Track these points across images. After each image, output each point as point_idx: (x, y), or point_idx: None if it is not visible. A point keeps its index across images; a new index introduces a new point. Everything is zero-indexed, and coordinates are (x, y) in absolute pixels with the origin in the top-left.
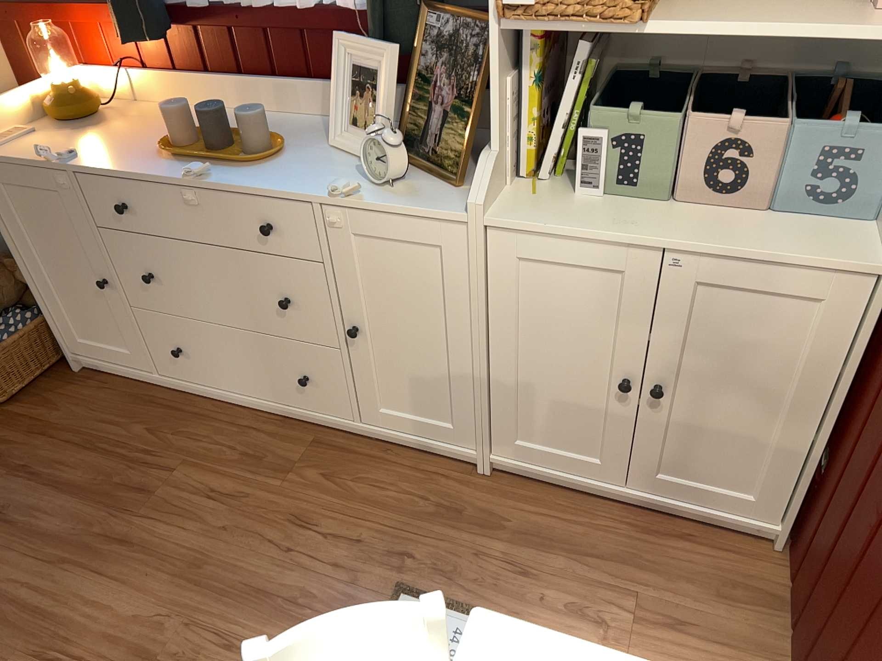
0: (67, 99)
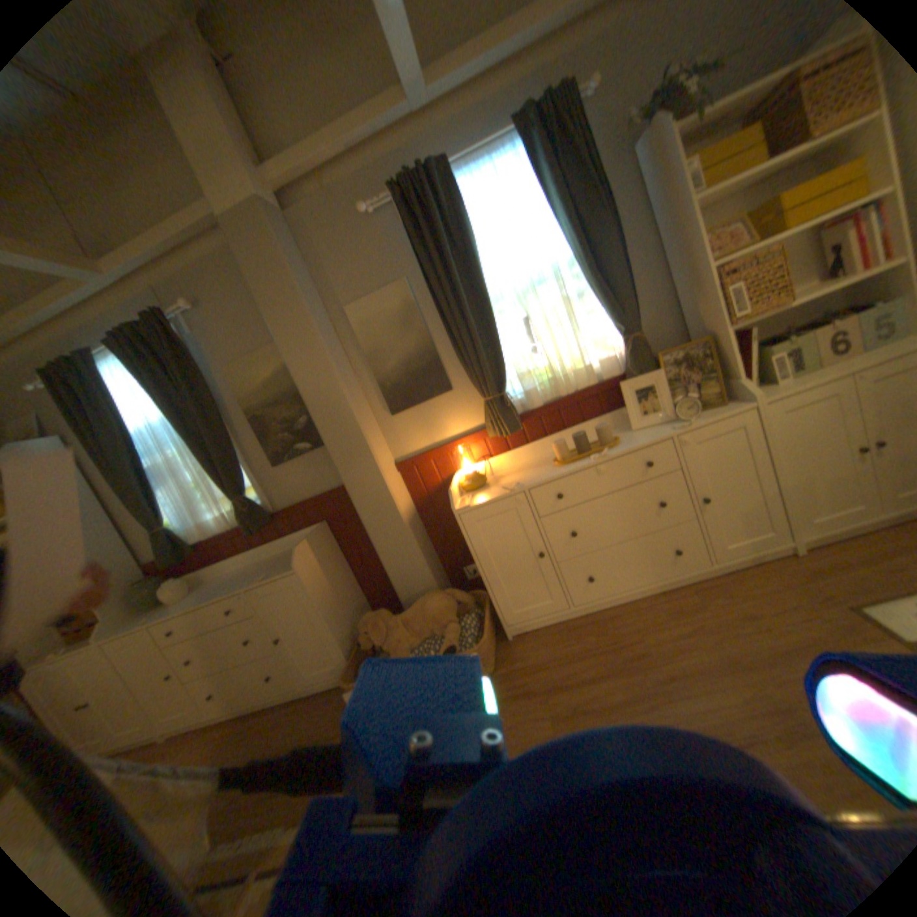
0: (469, 475)
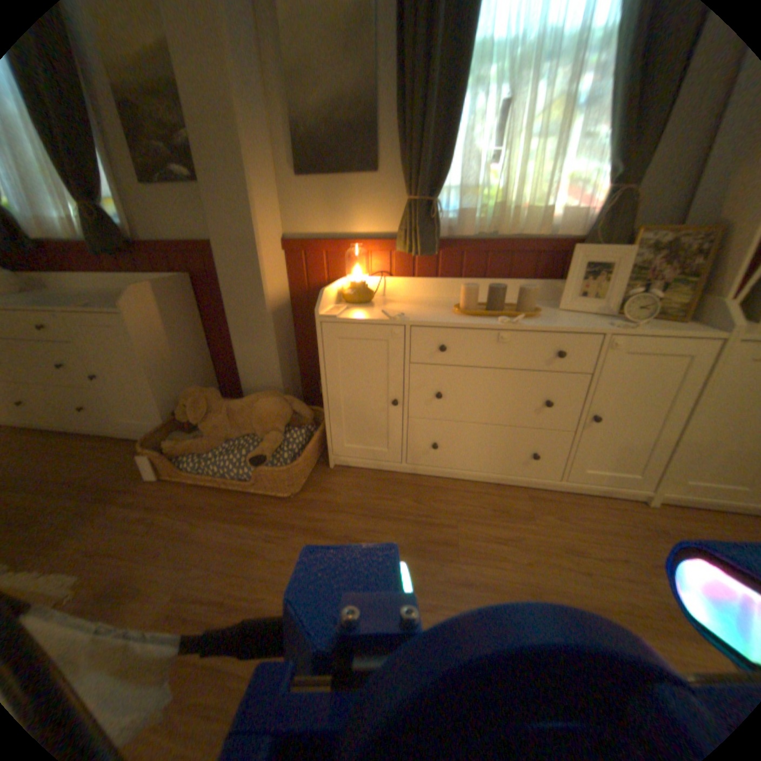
0: (356, 286)
